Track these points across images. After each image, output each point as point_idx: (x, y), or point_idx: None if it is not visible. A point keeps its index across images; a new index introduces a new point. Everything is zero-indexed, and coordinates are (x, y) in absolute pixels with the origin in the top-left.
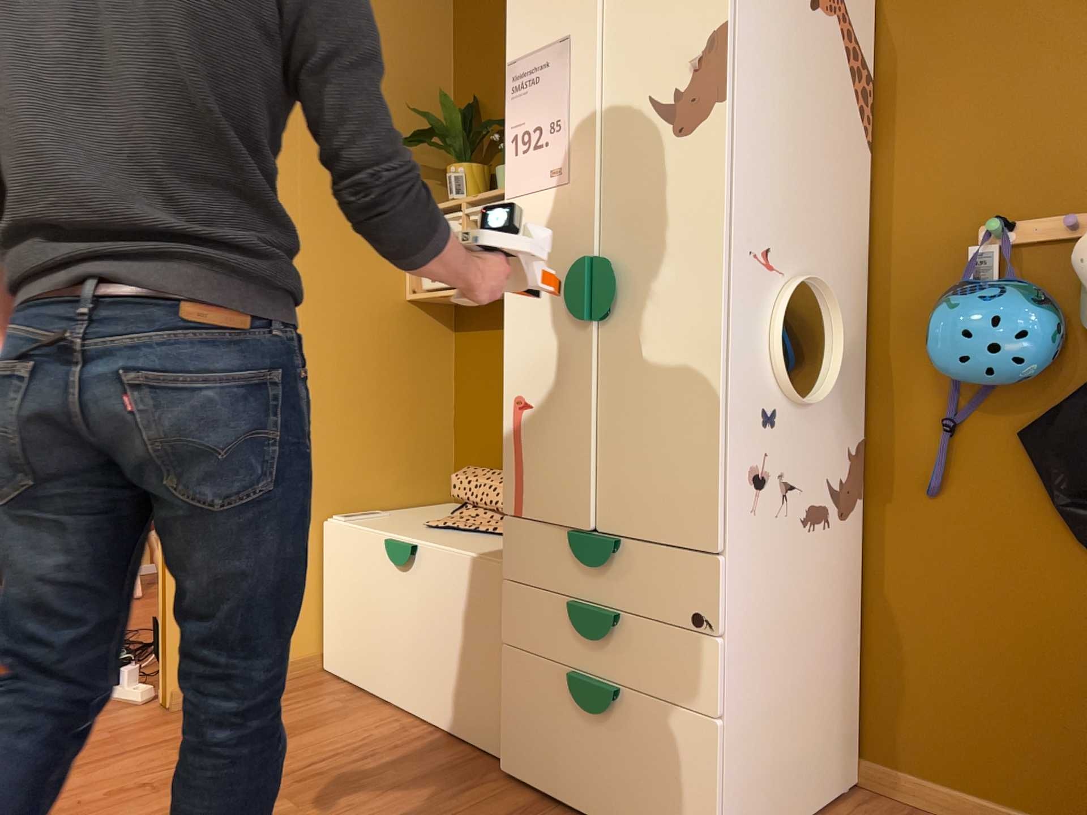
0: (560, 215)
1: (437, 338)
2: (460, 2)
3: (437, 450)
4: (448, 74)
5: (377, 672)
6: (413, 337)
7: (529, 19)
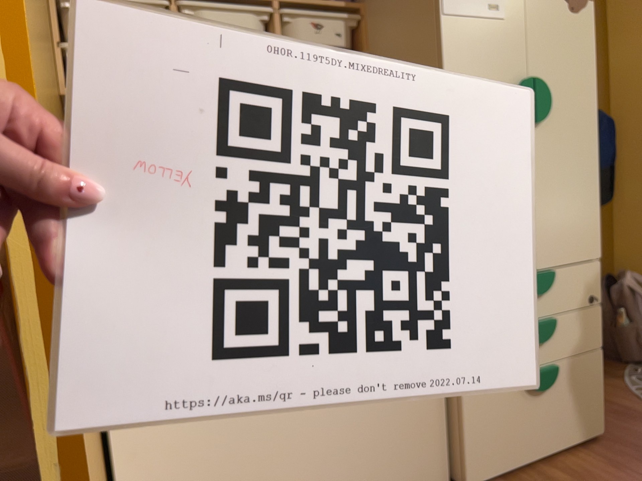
0: (497, 41)
1: None
2: None
3: None
4: None
5: None
6: None
7: None
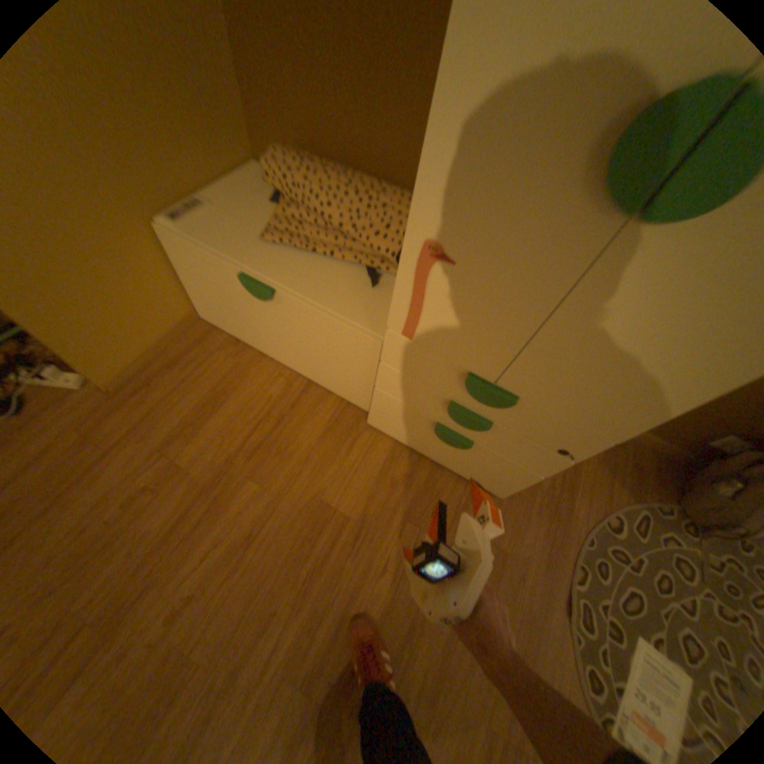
0: None
1: None
2: None
3: (228, 109)
4: None
5: (253, 340)
6: None
7: None
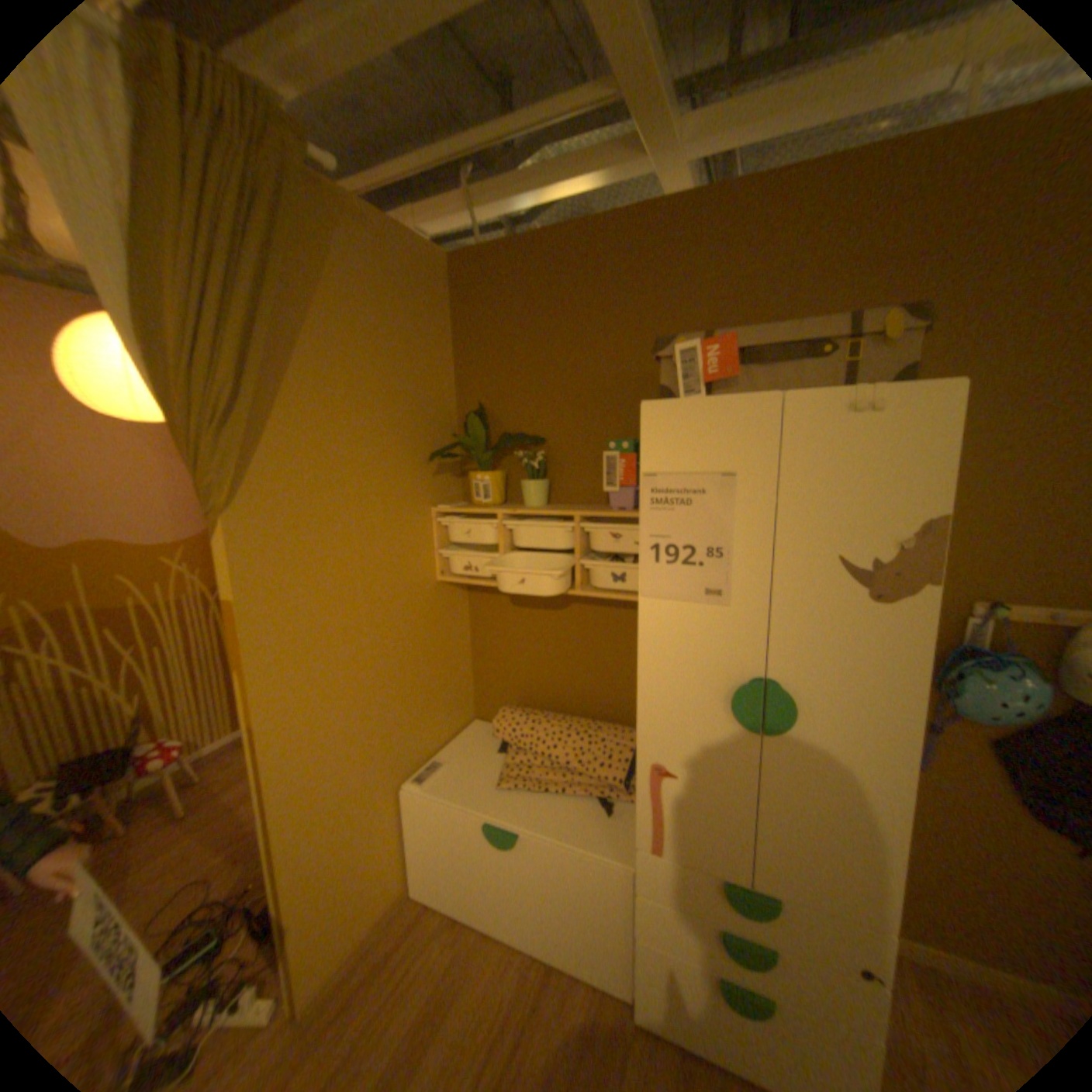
0: (715, 630)
1: (458, 601)
2: (457, 311)
3: (464, 686)
4: (449, 376)
5: (476, 914)
6: (443, 608)
7: (674, 435)
